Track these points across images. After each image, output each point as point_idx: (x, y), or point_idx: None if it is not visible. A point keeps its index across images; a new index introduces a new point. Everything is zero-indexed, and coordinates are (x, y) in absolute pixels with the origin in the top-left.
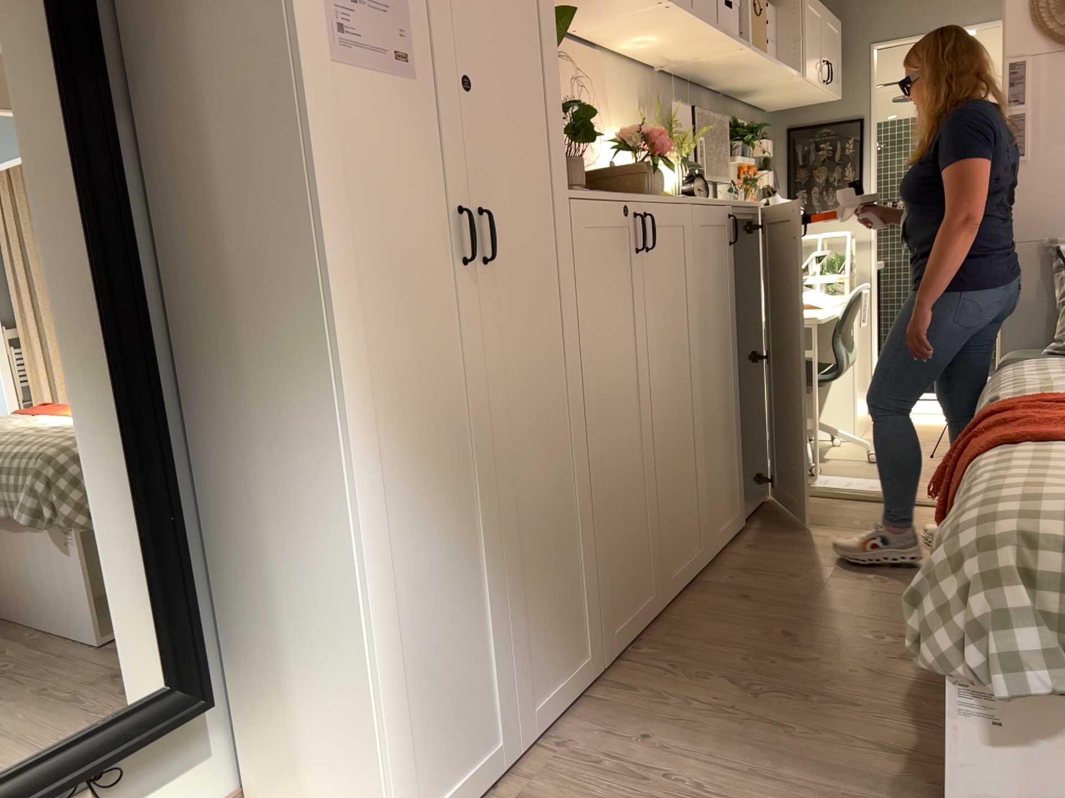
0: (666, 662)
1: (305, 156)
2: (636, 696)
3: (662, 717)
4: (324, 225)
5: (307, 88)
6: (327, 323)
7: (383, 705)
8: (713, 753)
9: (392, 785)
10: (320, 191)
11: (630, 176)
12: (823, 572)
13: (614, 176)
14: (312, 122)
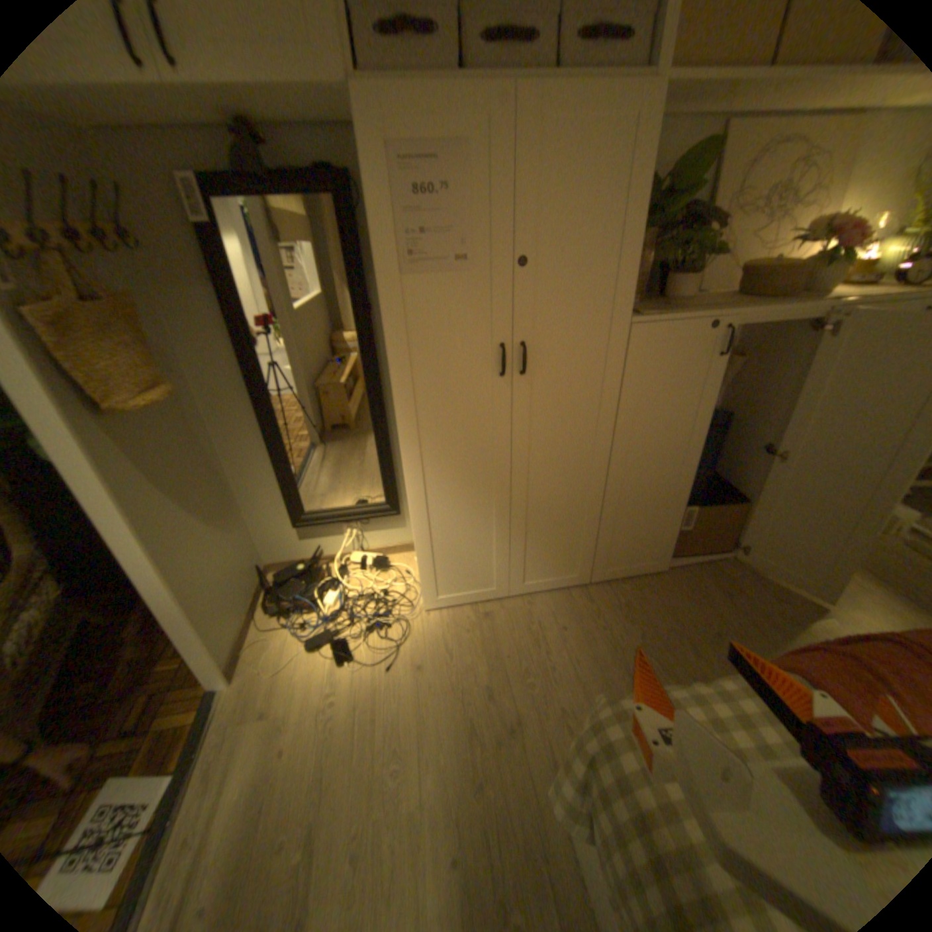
0: (629, 599)
1: (386, 332)
2: (592, 605)
3: (588, 624)
4: (397, 364)
5: (388, 296)
6: (397, 410)
7: (423, 555)
8: (585, 659)
9: (426, 580)
10: (395, 348)
11: (778, 277)
12: (818, 615)
13: (762, 276)
14: (391, 314)
